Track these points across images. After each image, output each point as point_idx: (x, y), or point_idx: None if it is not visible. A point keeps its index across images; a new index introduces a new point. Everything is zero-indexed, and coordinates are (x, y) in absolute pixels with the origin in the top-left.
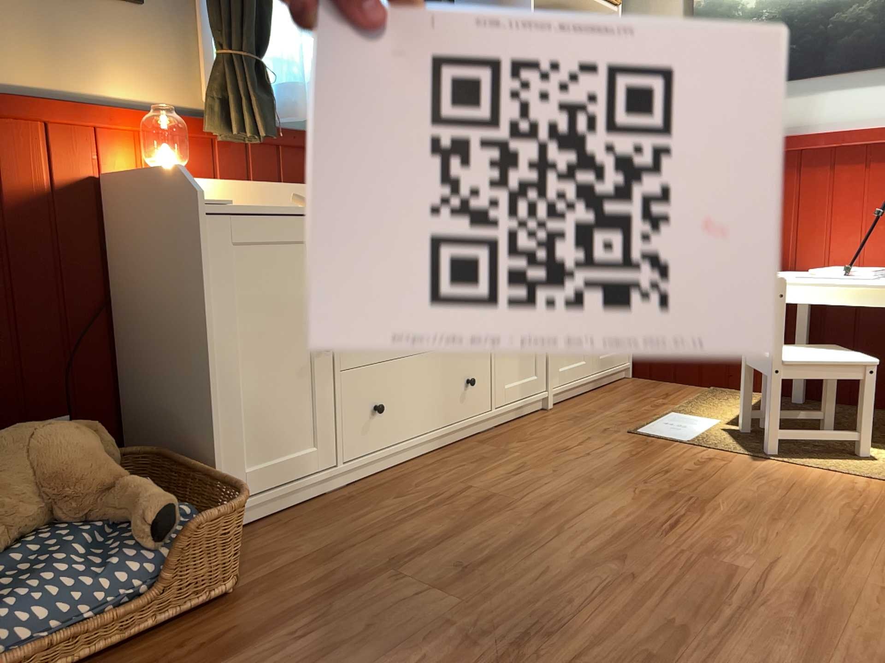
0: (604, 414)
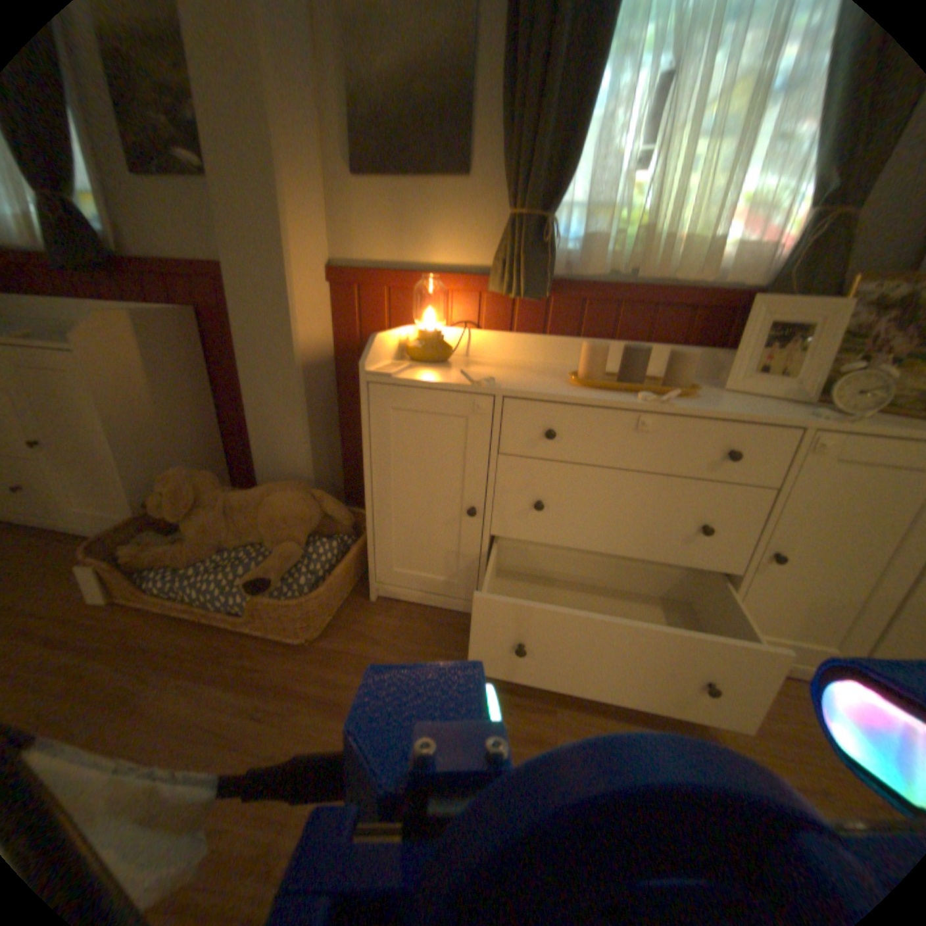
0: None
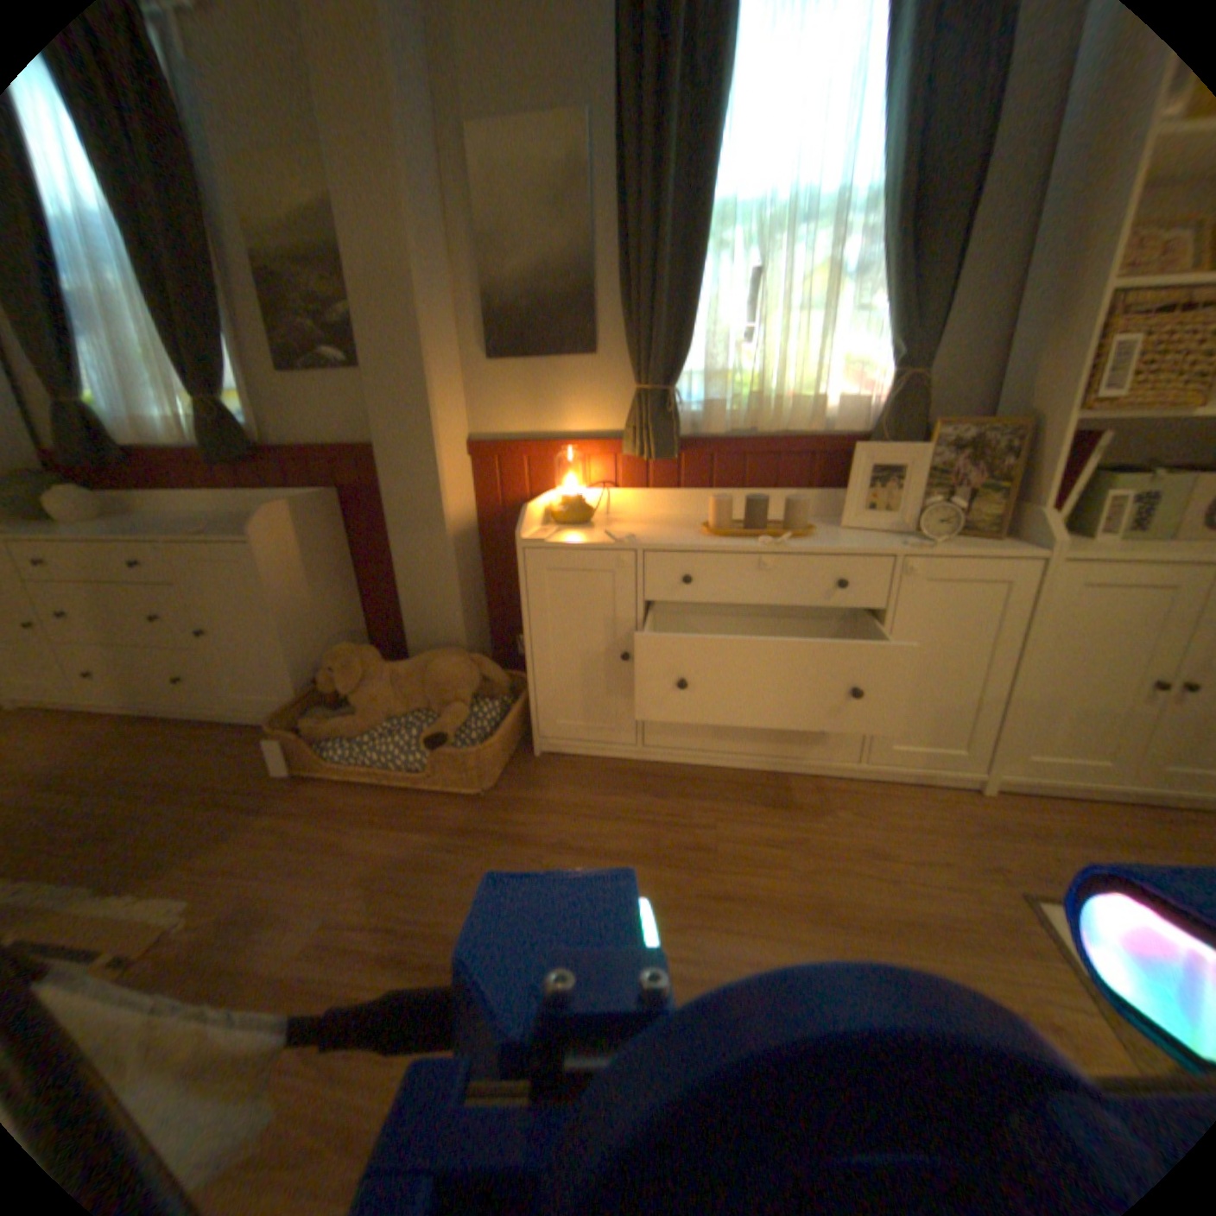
0: (1054, 850)
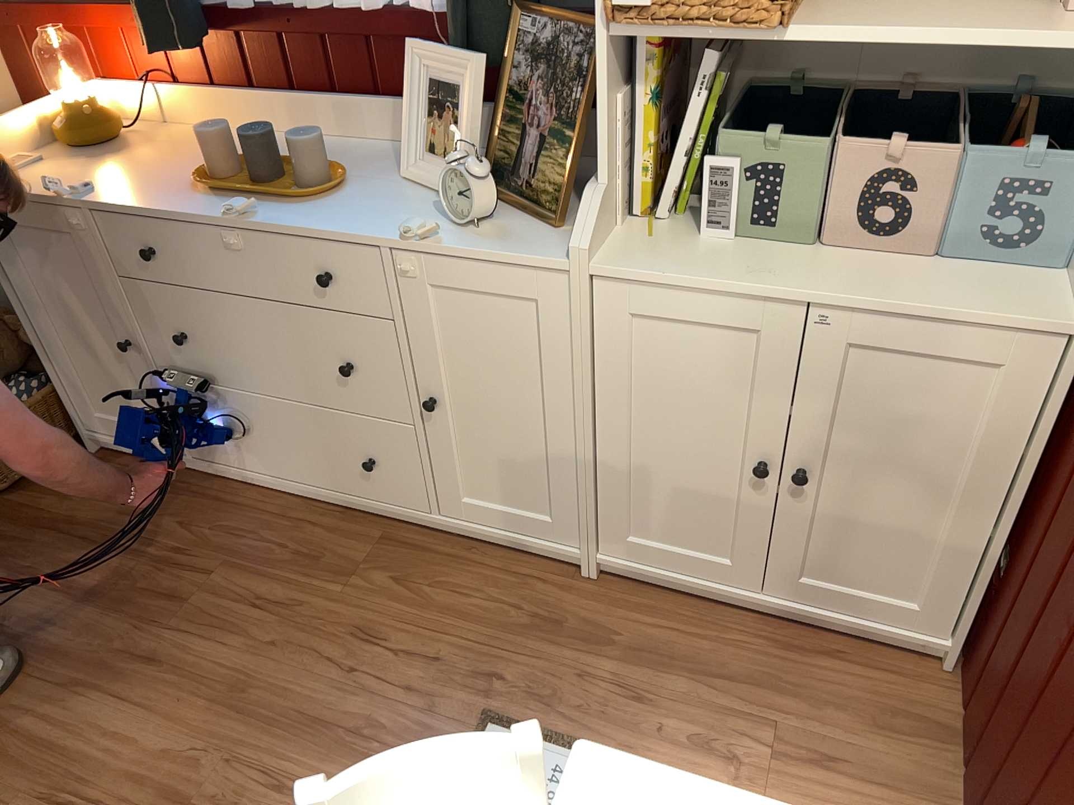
0: (594, 654)
